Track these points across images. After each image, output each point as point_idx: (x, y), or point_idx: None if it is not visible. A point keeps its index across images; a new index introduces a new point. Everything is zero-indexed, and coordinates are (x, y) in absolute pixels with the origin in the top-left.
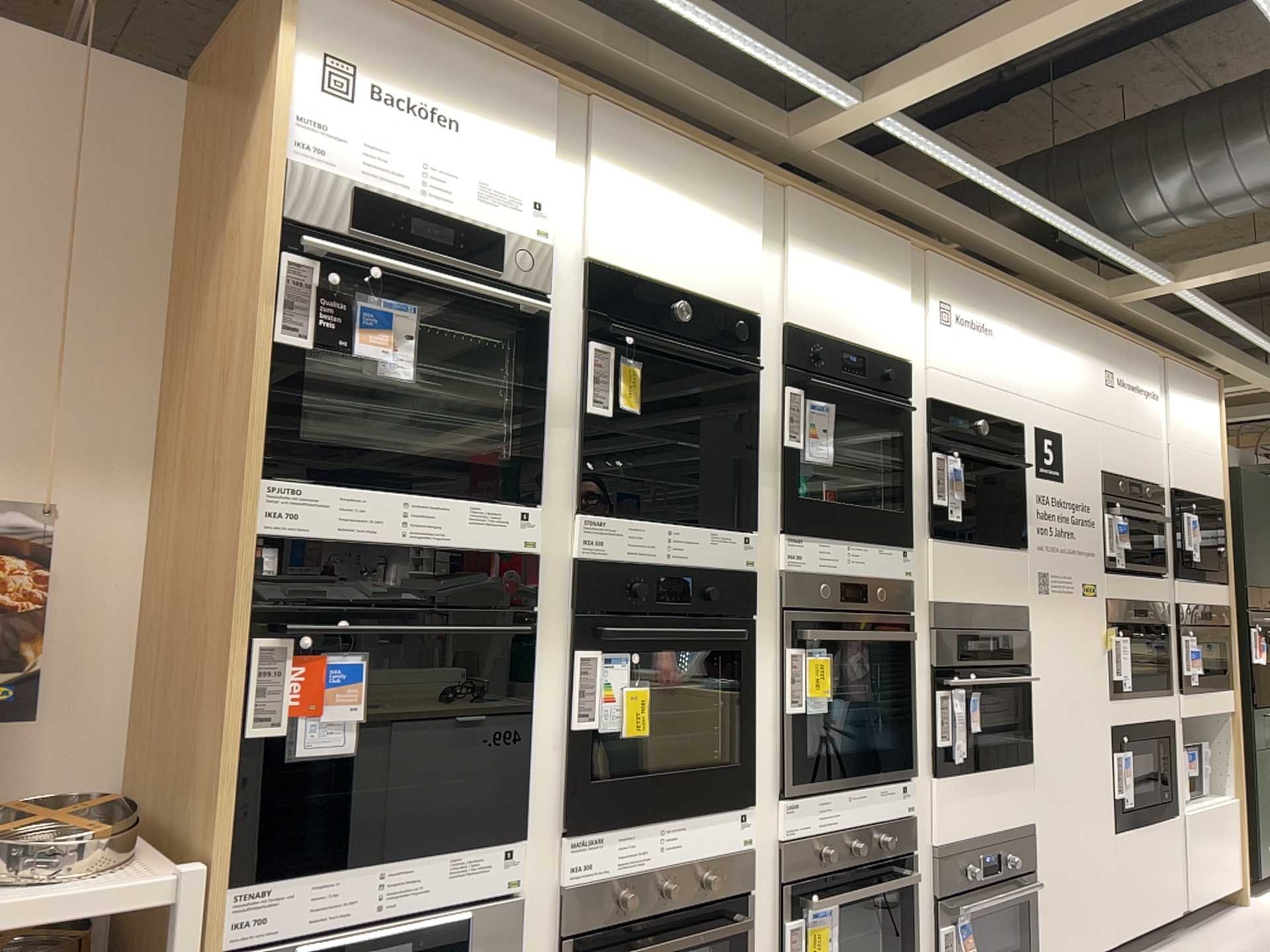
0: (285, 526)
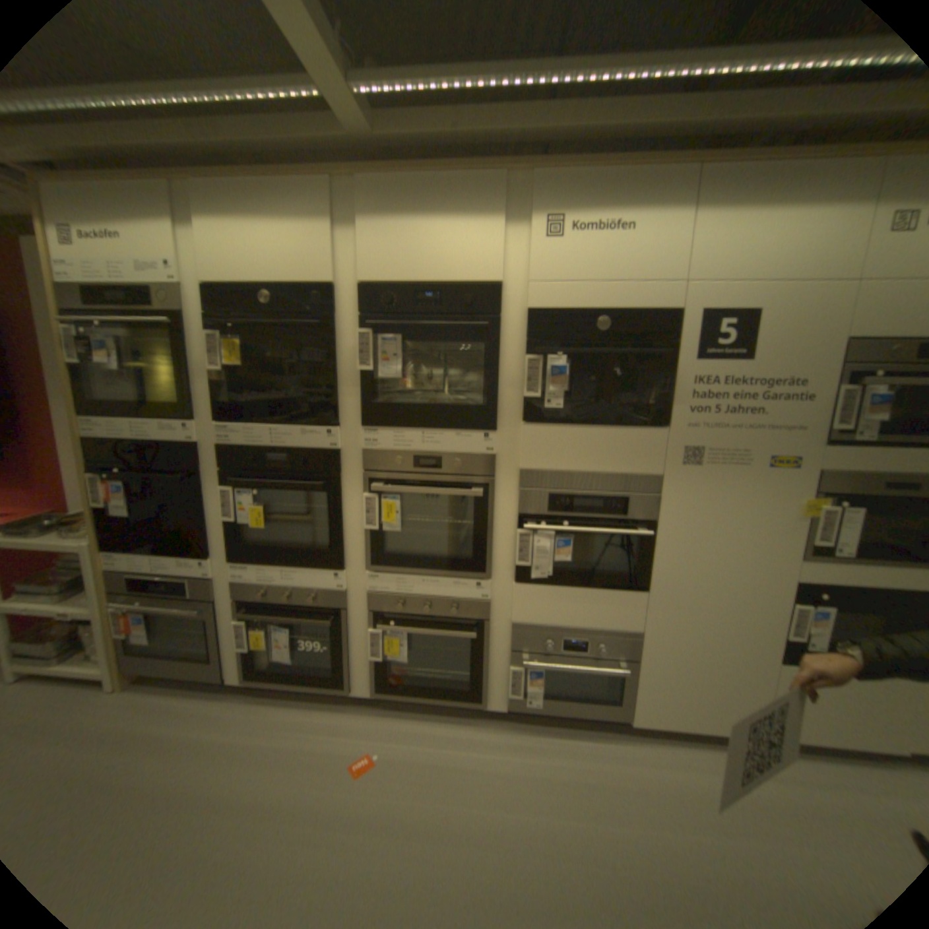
0: (82, 437)
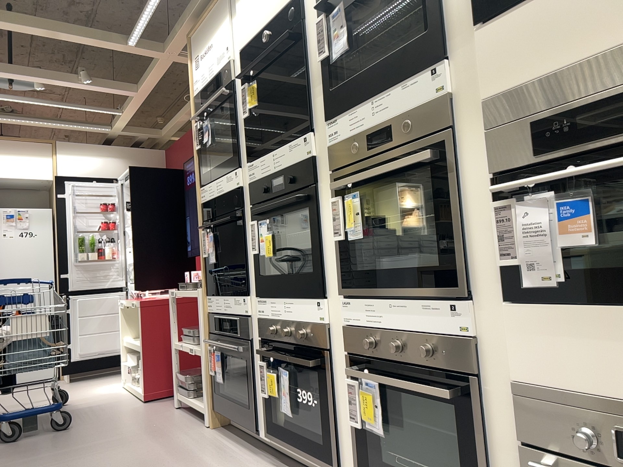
0: (200, 201)
